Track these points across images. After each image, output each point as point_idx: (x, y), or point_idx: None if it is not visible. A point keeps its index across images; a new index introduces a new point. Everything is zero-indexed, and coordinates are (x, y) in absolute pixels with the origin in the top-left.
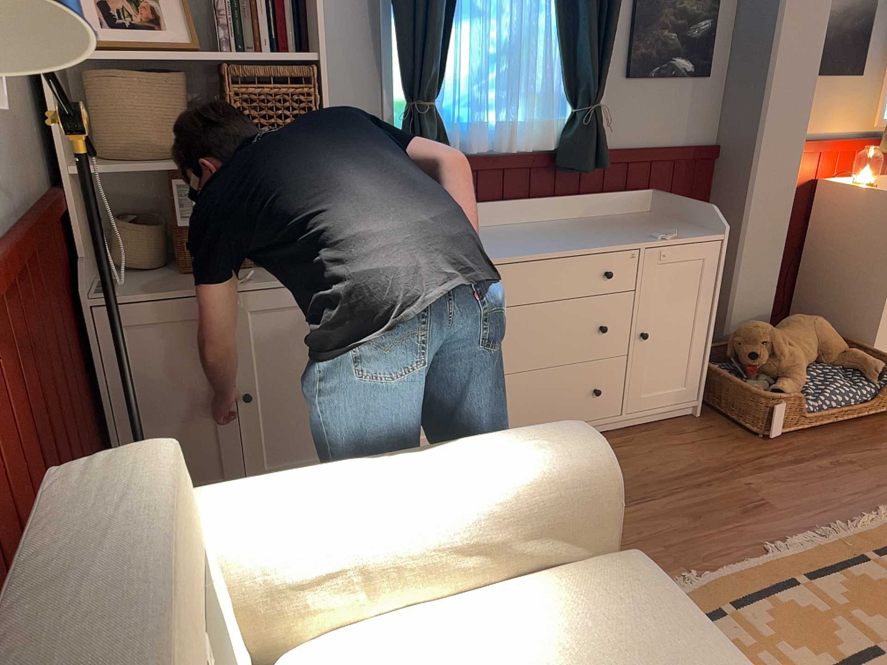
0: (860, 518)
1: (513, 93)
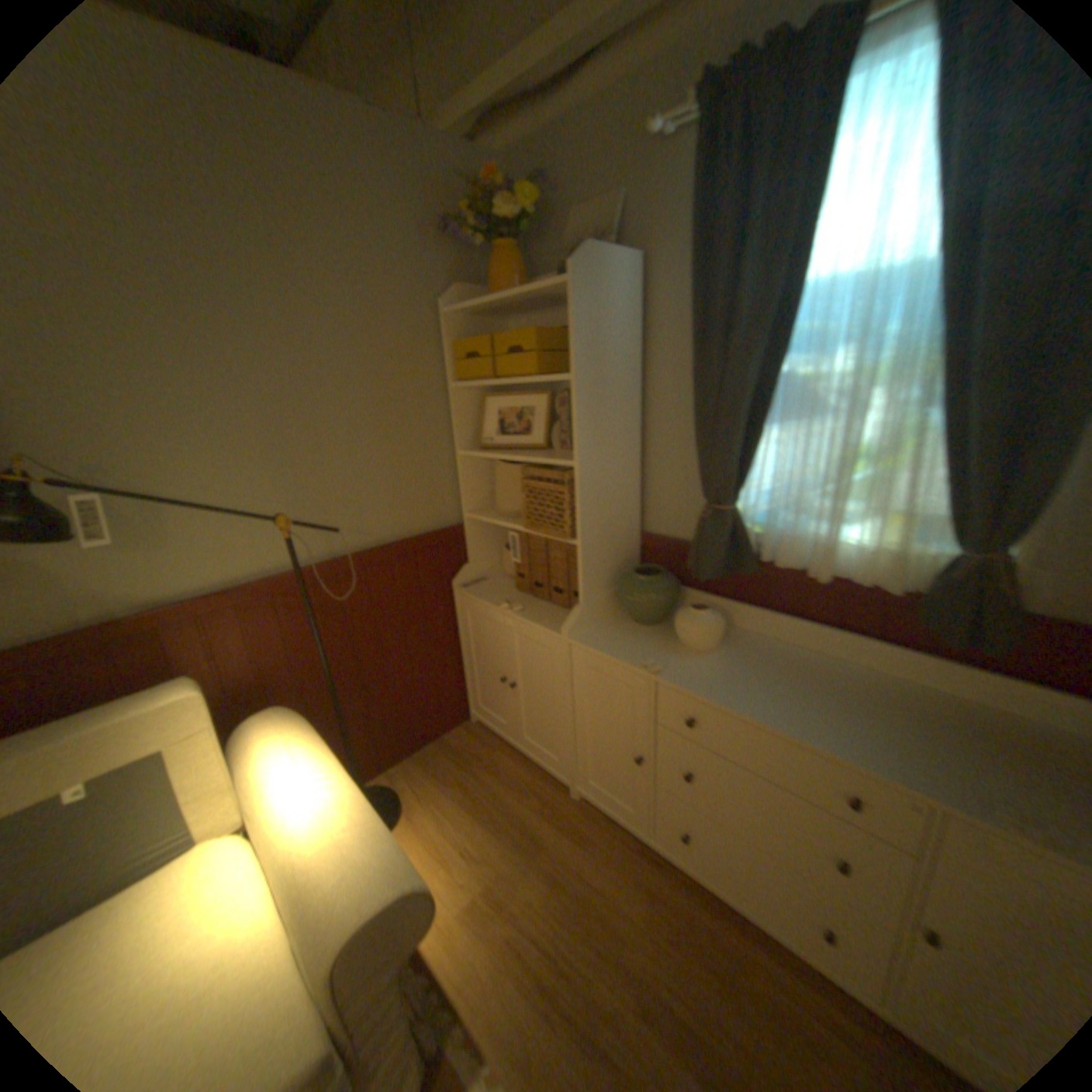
0: None
1: (837, 511)
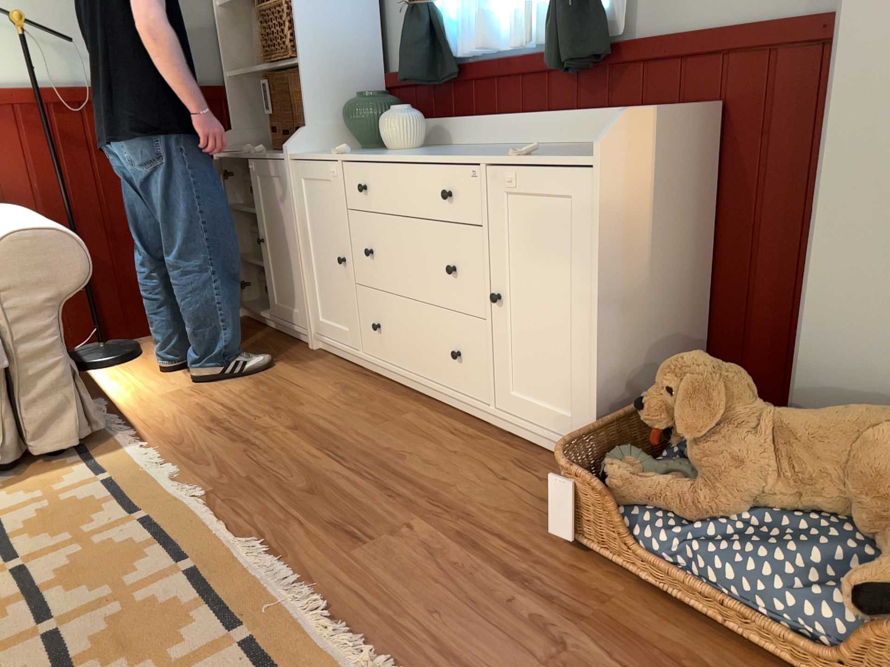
0: (349, 636)
1: None
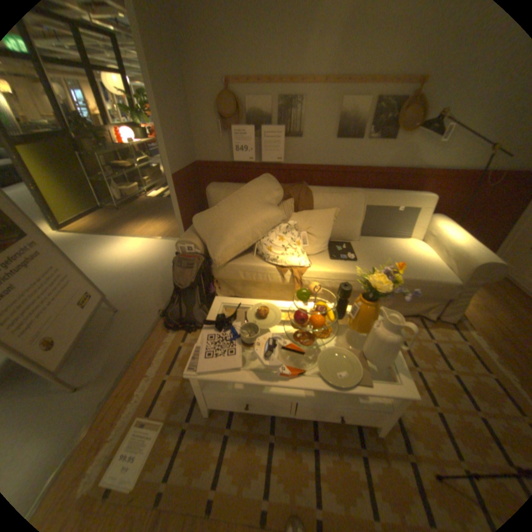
0: None
1: None
